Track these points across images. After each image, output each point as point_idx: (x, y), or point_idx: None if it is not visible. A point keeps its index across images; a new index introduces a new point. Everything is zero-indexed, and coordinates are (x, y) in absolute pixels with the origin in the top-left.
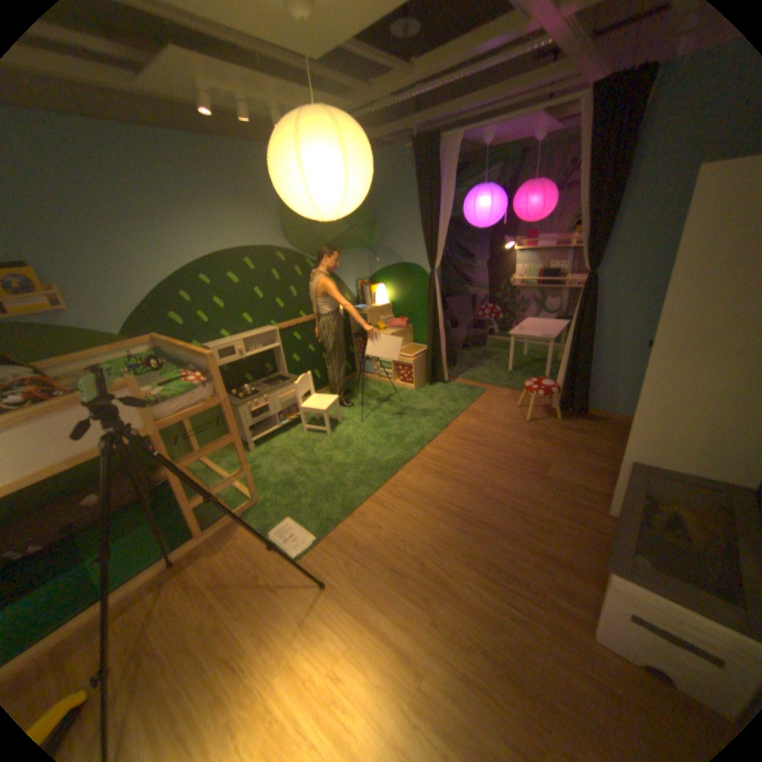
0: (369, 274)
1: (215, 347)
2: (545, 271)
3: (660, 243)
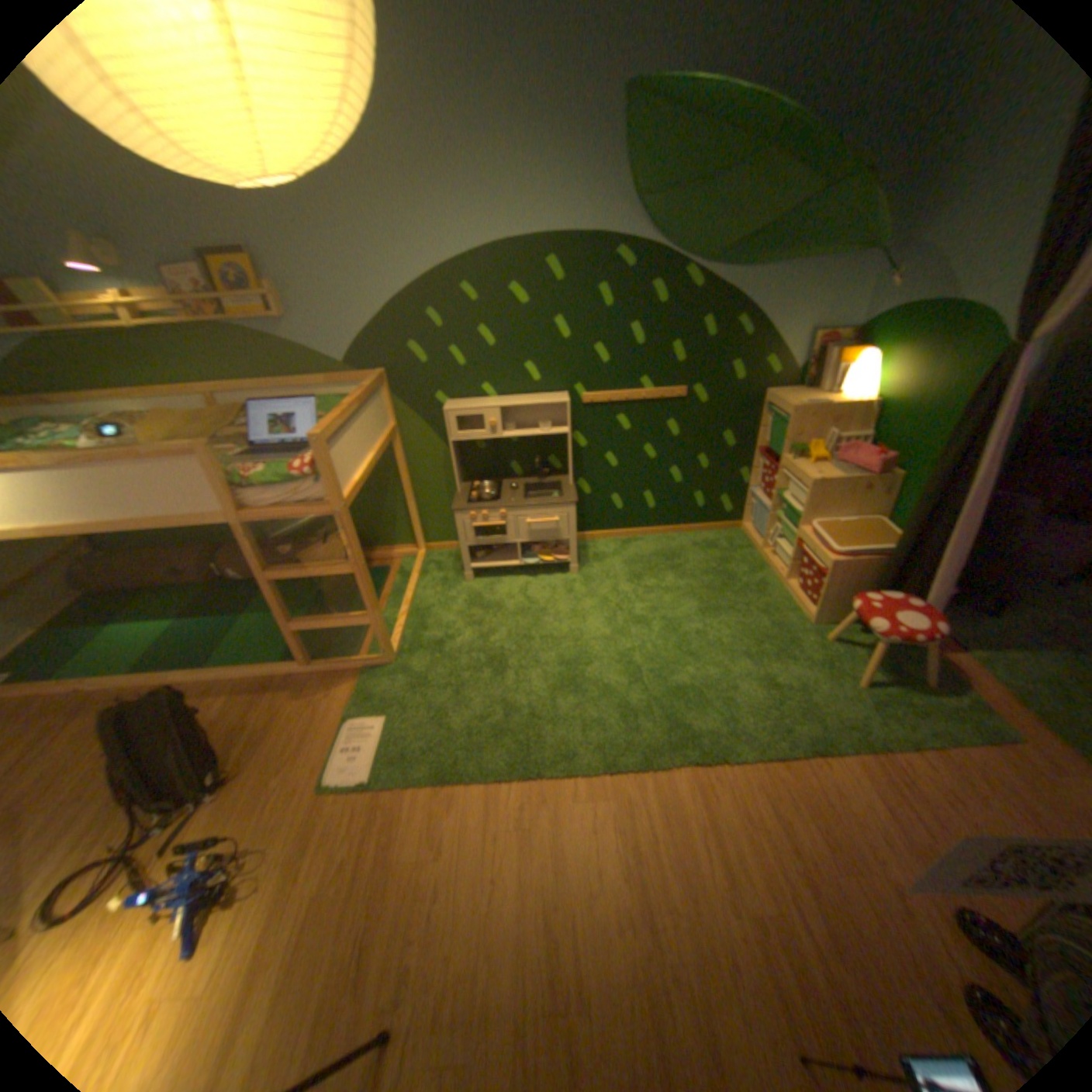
0: (864, 314)
1: (455, 410)
2: None
3: None
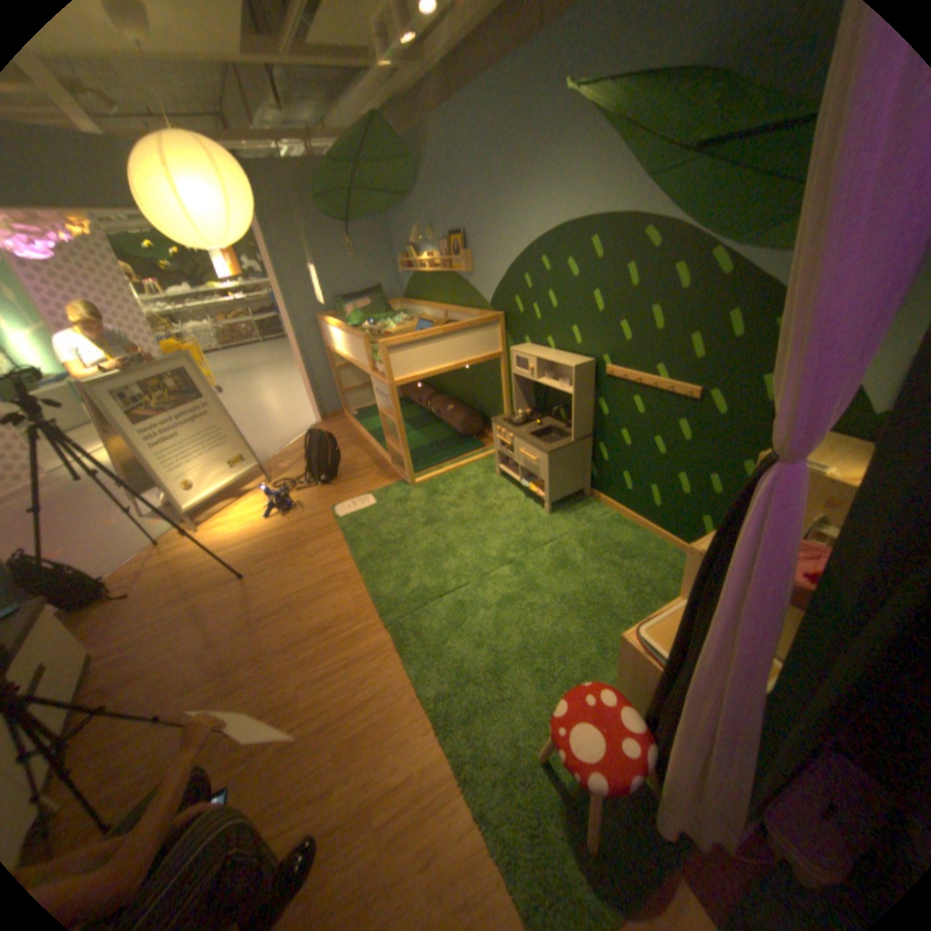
0: None
1: (515, 351)
2: None
3: None
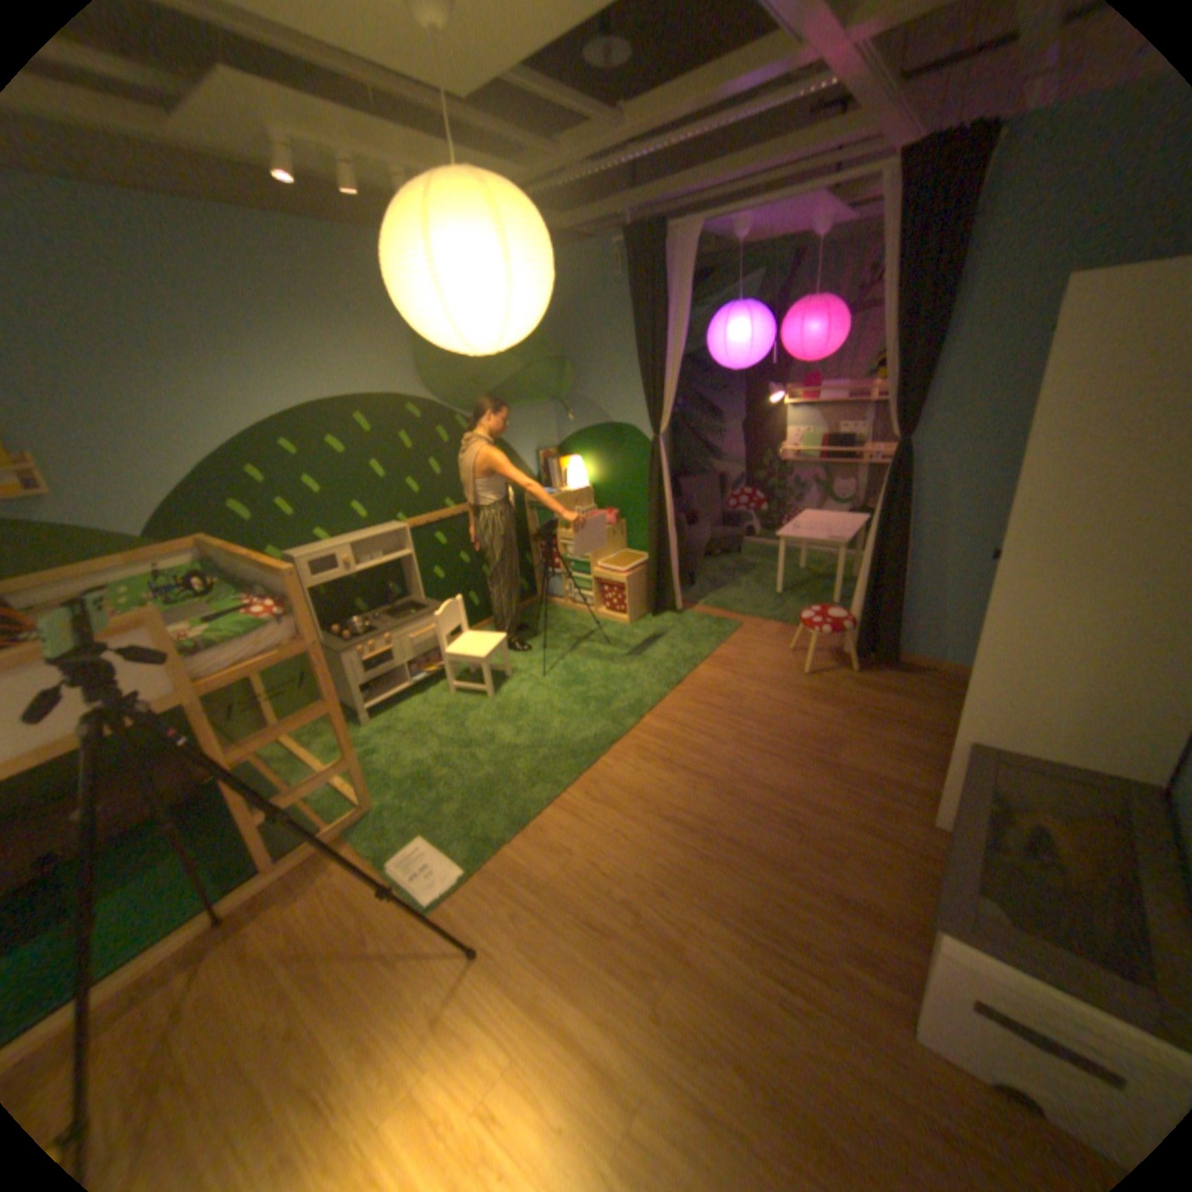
0: (556, 440)
1: (304, 557)
2: (832, 438)
3: (1008, 397)
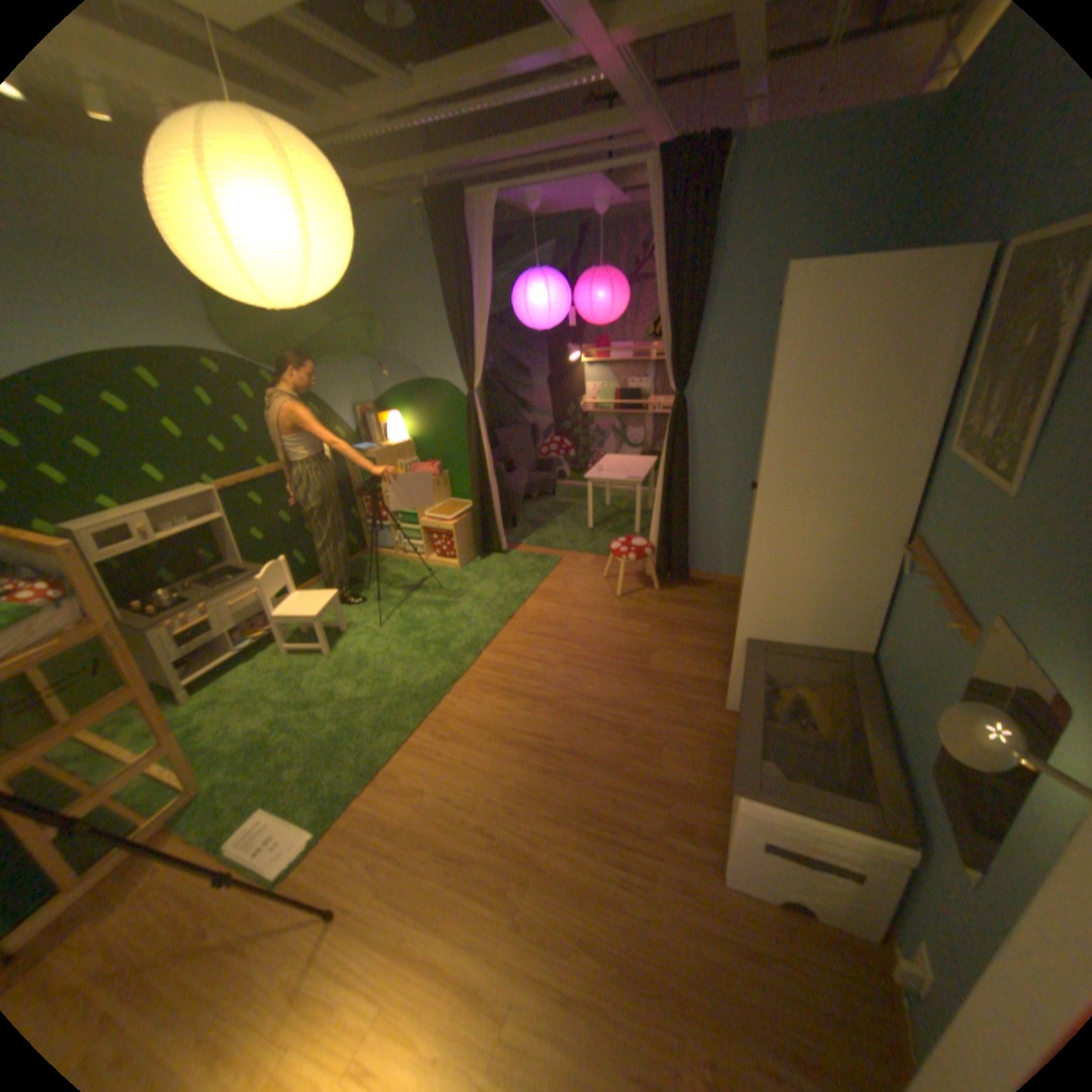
0: (373, 395)
1: (86, 529)
2: (622, 392)
3: (751, 359)
